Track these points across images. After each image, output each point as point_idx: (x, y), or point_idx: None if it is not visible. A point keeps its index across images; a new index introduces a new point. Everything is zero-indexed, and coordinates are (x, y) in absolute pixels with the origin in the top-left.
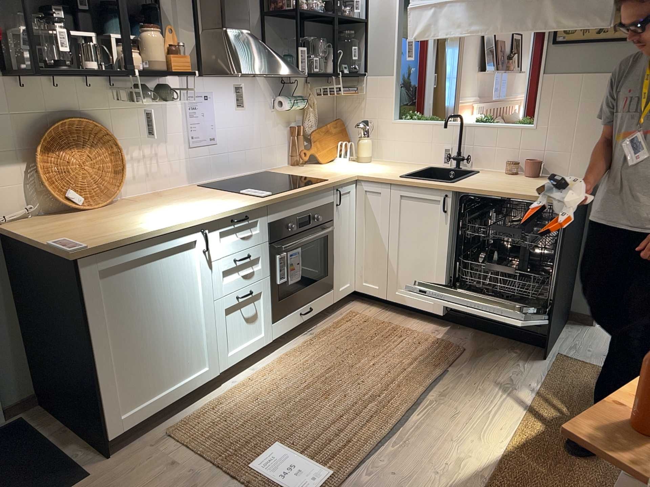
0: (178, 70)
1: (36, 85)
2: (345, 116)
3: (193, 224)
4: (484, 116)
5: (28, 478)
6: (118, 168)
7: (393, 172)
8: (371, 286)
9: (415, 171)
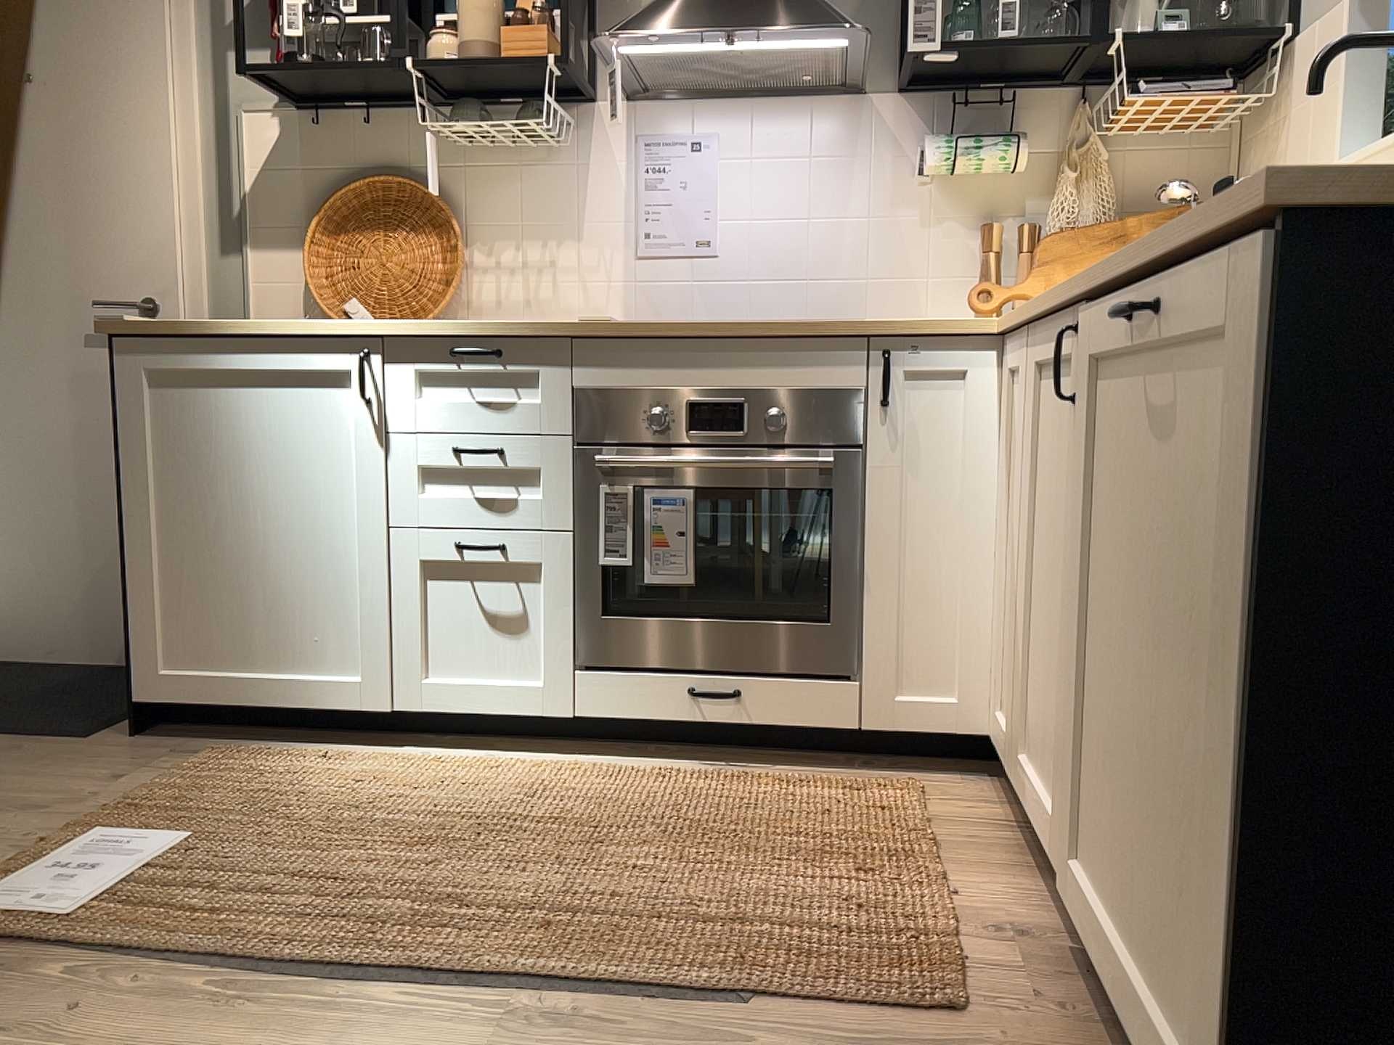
0: (509, 57)
1: (342, 121)
2: None
3: (337, 329)
4: None
5: (76, 710)
6: (450, 272)
7: None
8: (1005, 722)
9: None
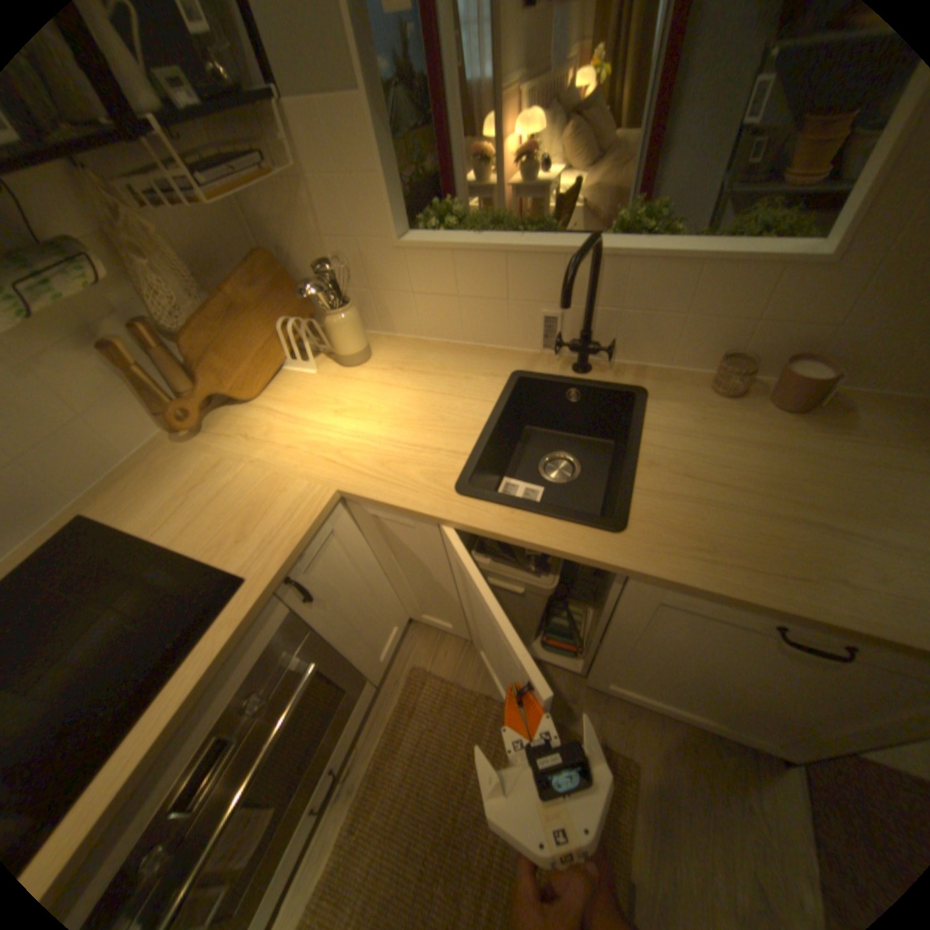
0: None
1: None
2: (270, 229)
3: None
4: (641, 207)
5: None
6: None
7: (429, 443)
8: (434, 620)
9: (485, 417)
